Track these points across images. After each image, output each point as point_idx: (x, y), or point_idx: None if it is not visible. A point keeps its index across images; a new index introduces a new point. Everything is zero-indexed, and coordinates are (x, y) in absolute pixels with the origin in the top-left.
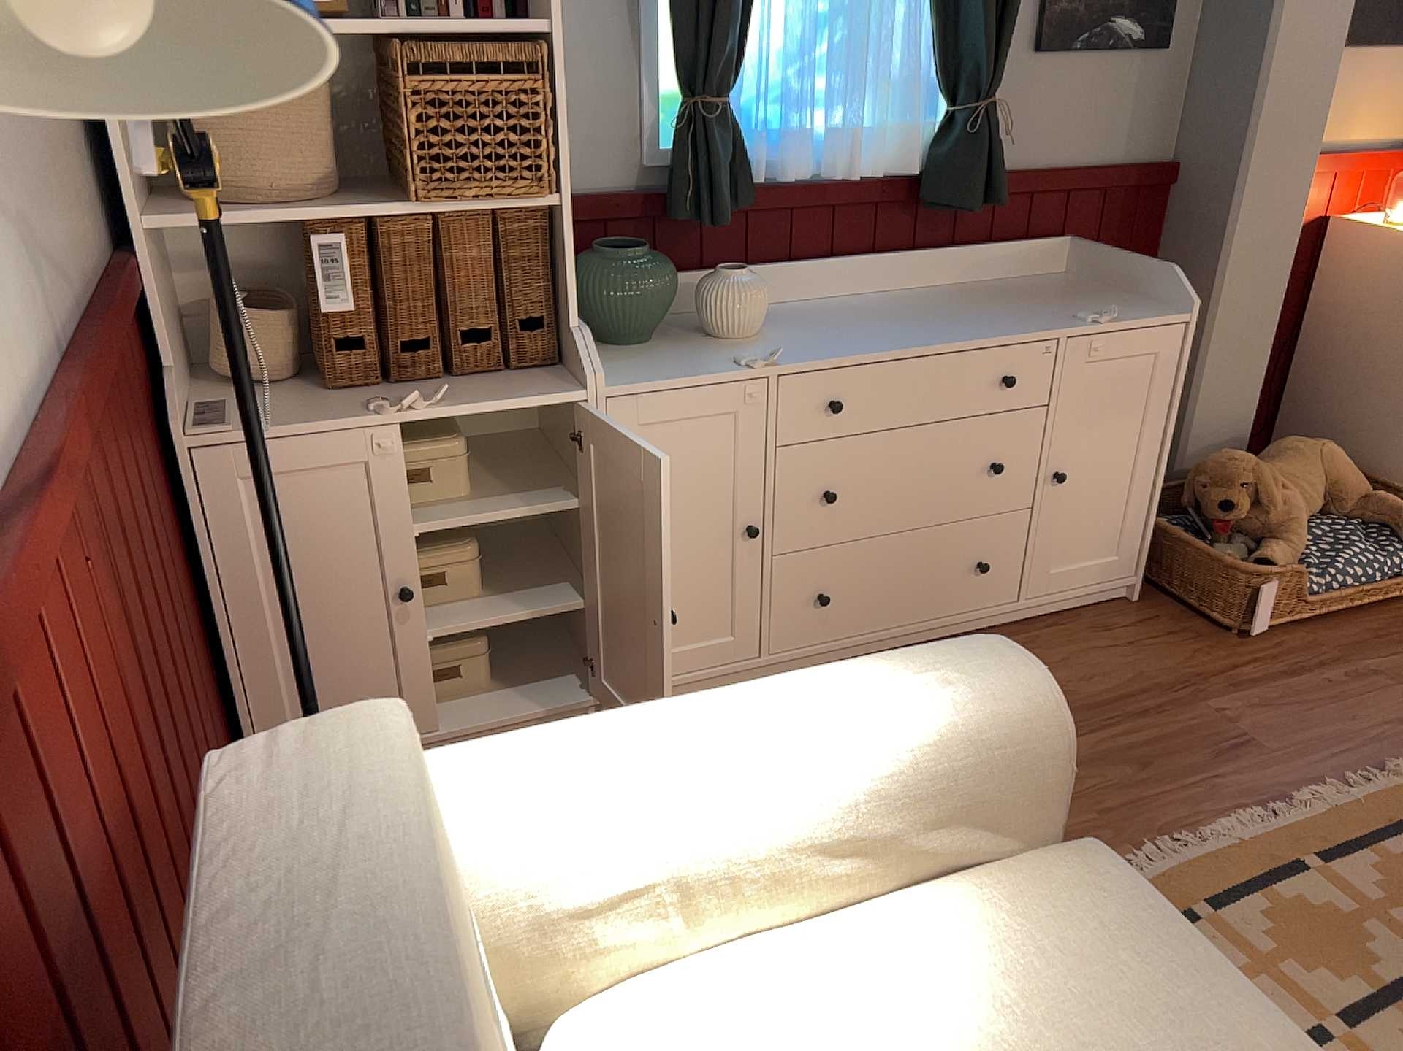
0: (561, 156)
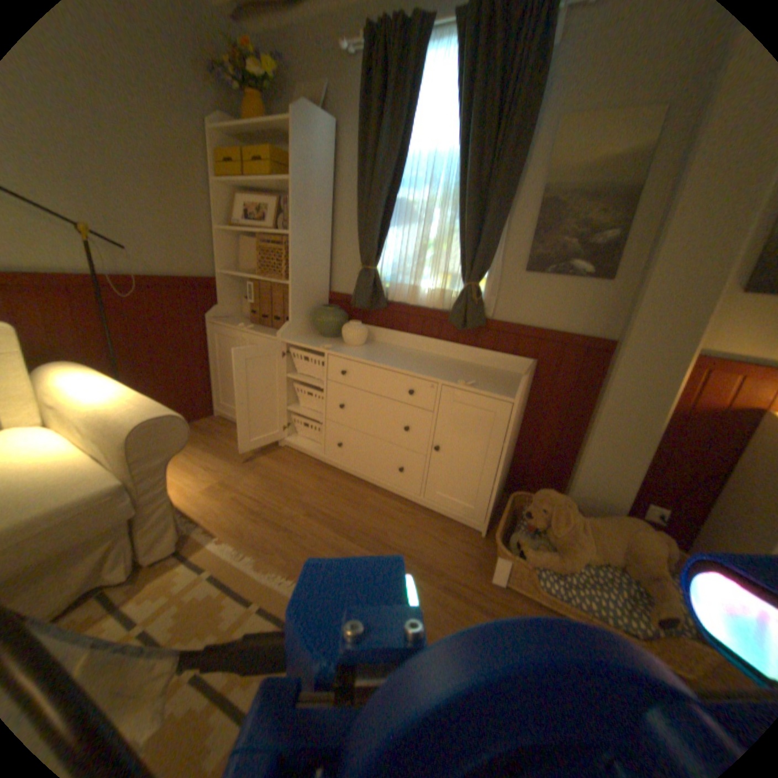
0: (291, 270)
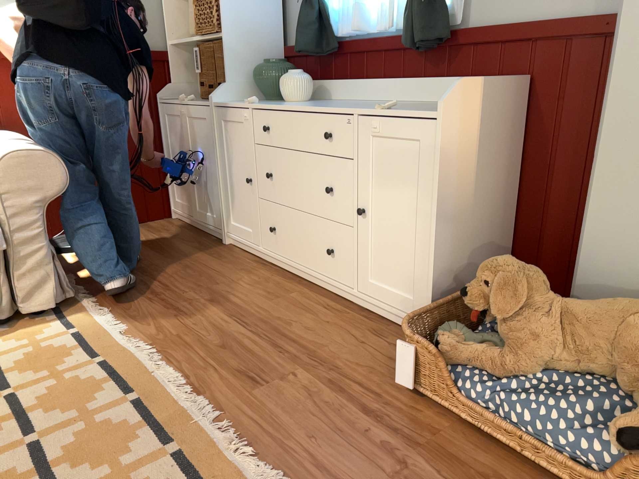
0: (223, 19)
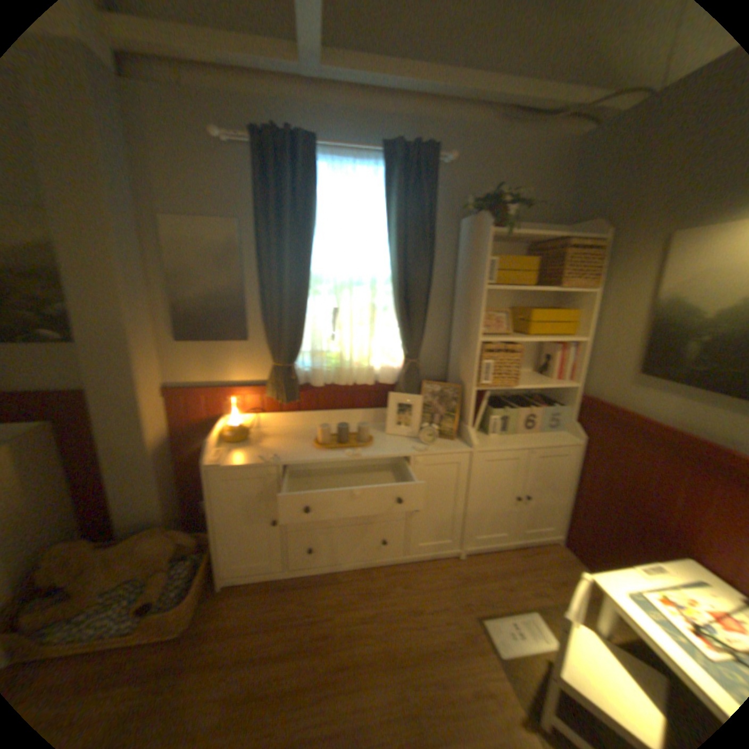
0: None
